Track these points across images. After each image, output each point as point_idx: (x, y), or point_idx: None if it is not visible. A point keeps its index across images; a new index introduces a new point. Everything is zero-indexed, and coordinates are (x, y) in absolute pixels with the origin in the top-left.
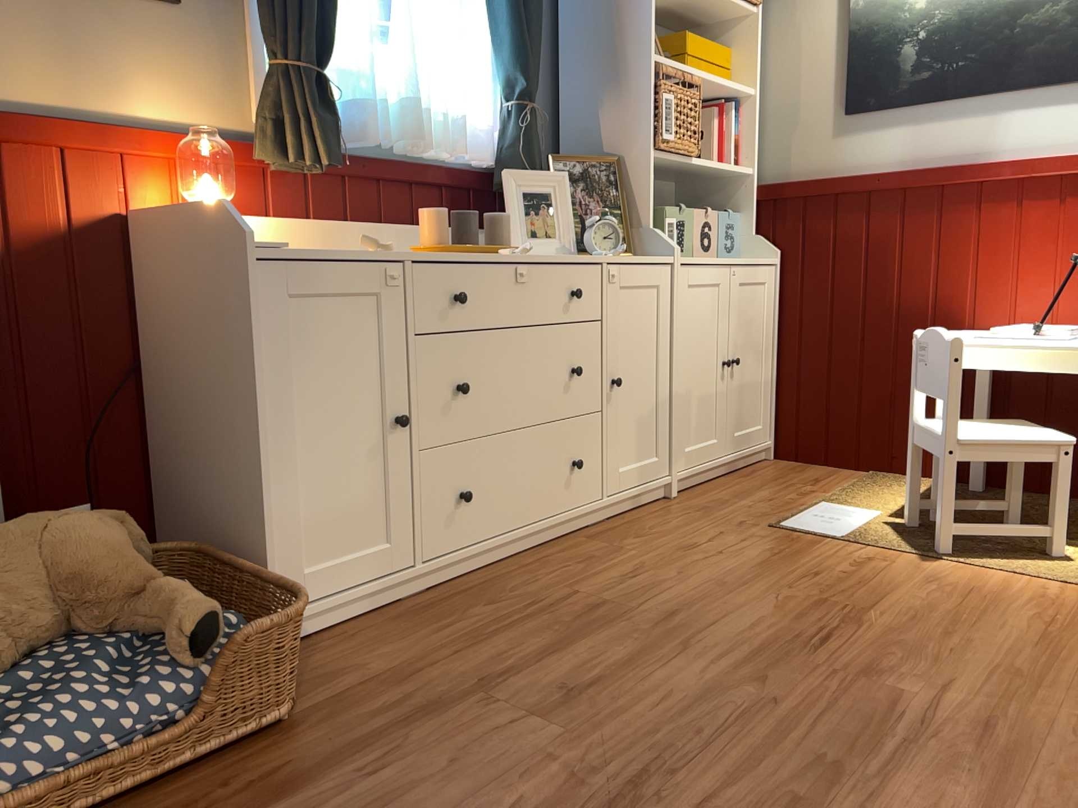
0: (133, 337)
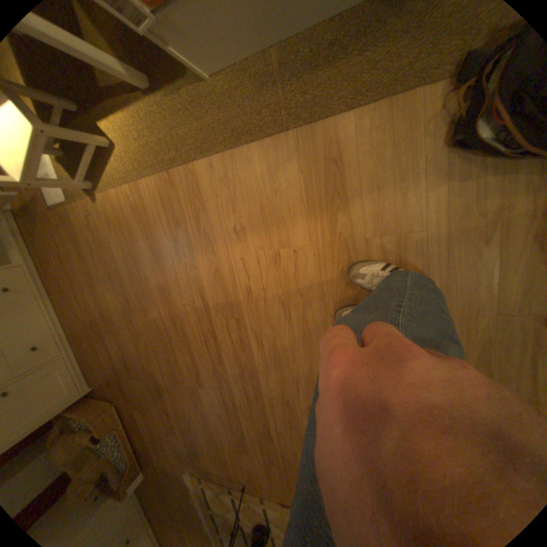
0: None
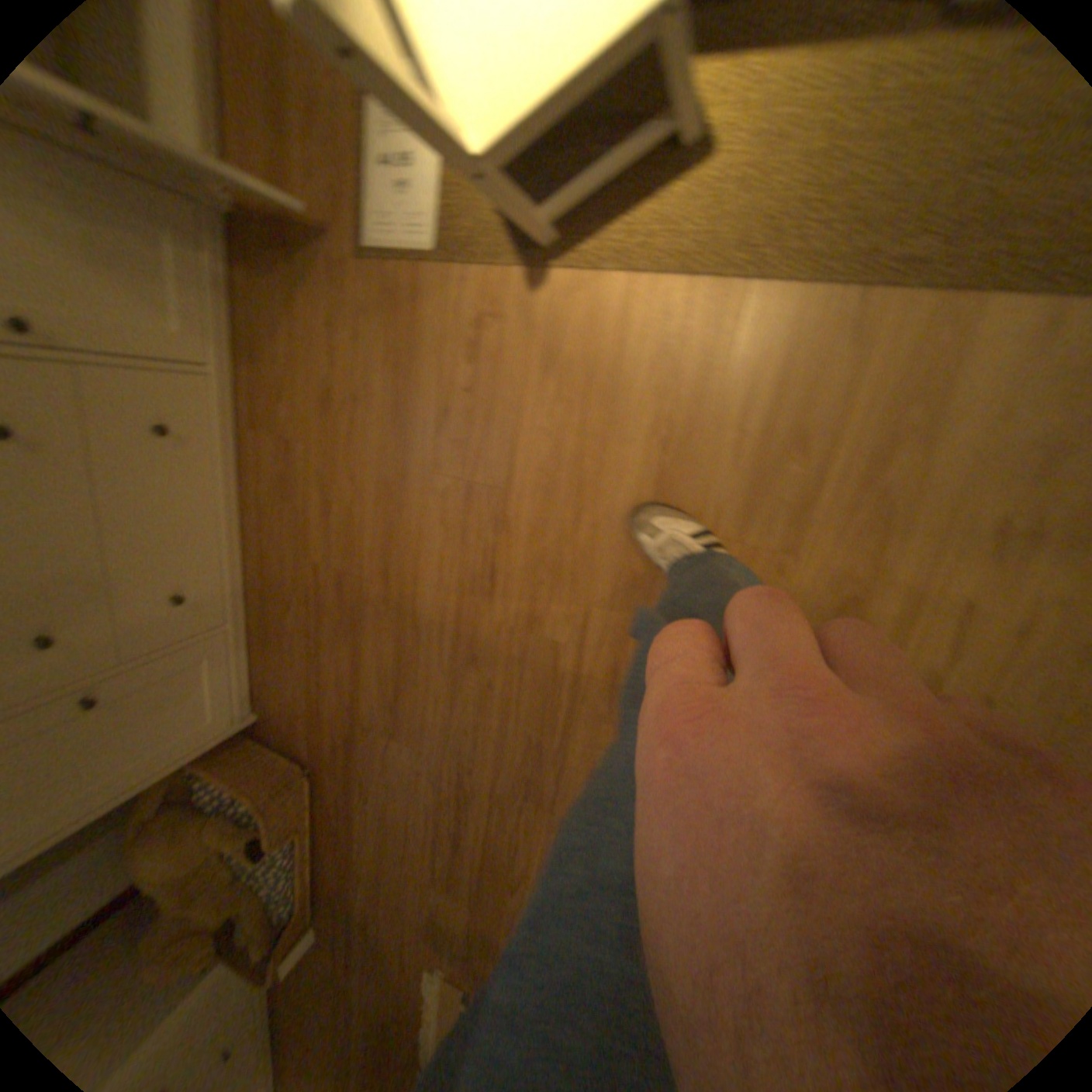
0: None
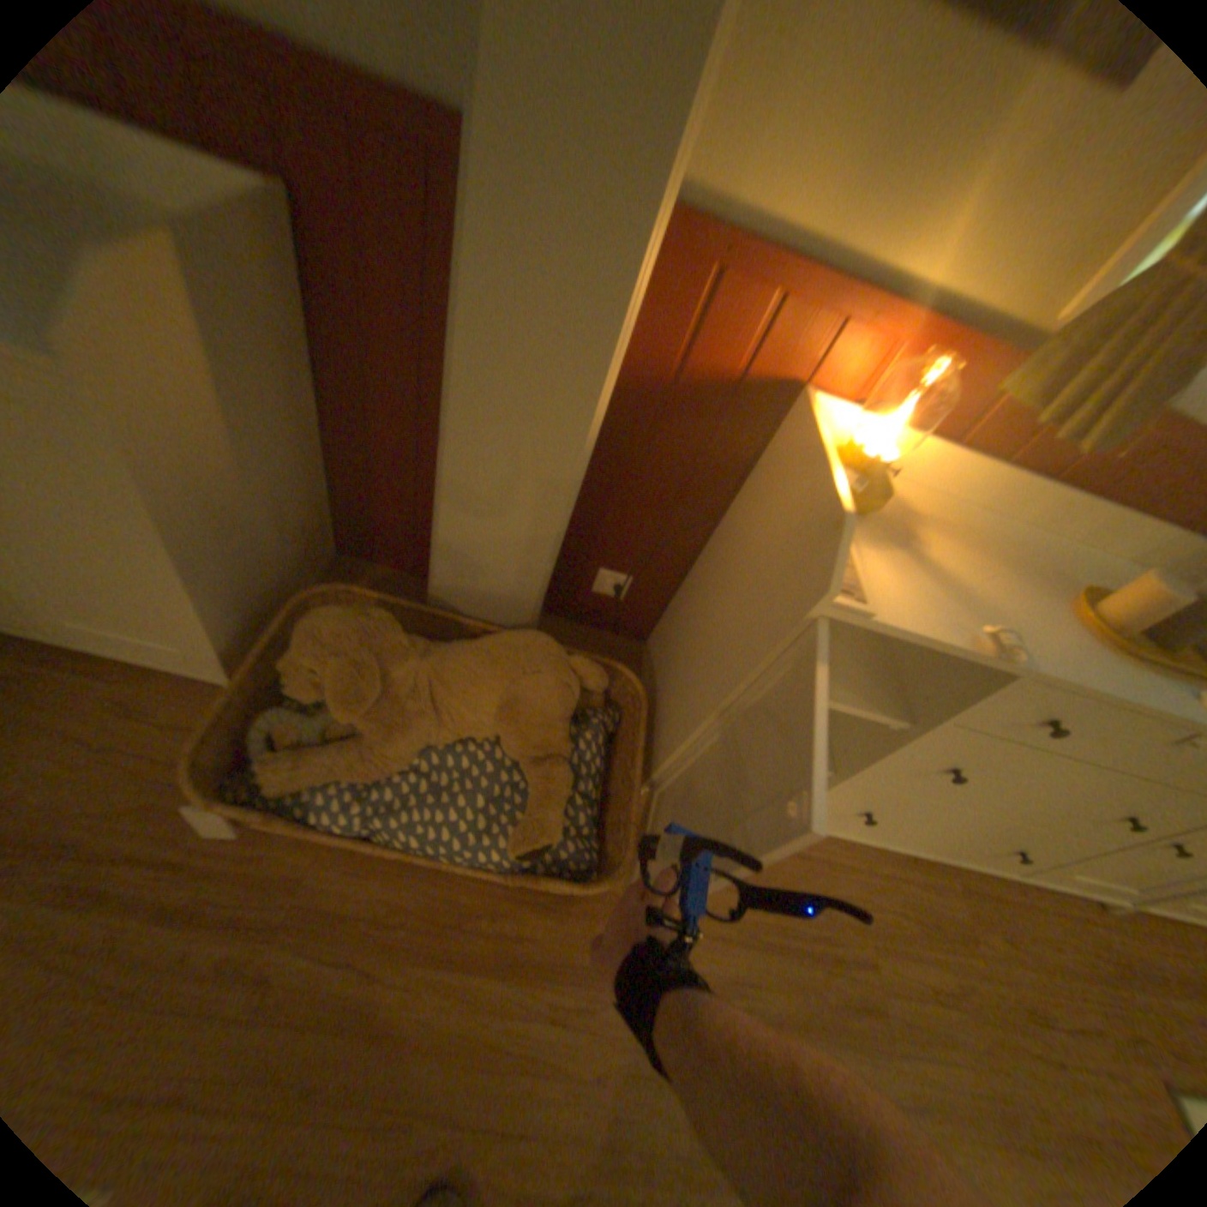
0: (736, 492)
